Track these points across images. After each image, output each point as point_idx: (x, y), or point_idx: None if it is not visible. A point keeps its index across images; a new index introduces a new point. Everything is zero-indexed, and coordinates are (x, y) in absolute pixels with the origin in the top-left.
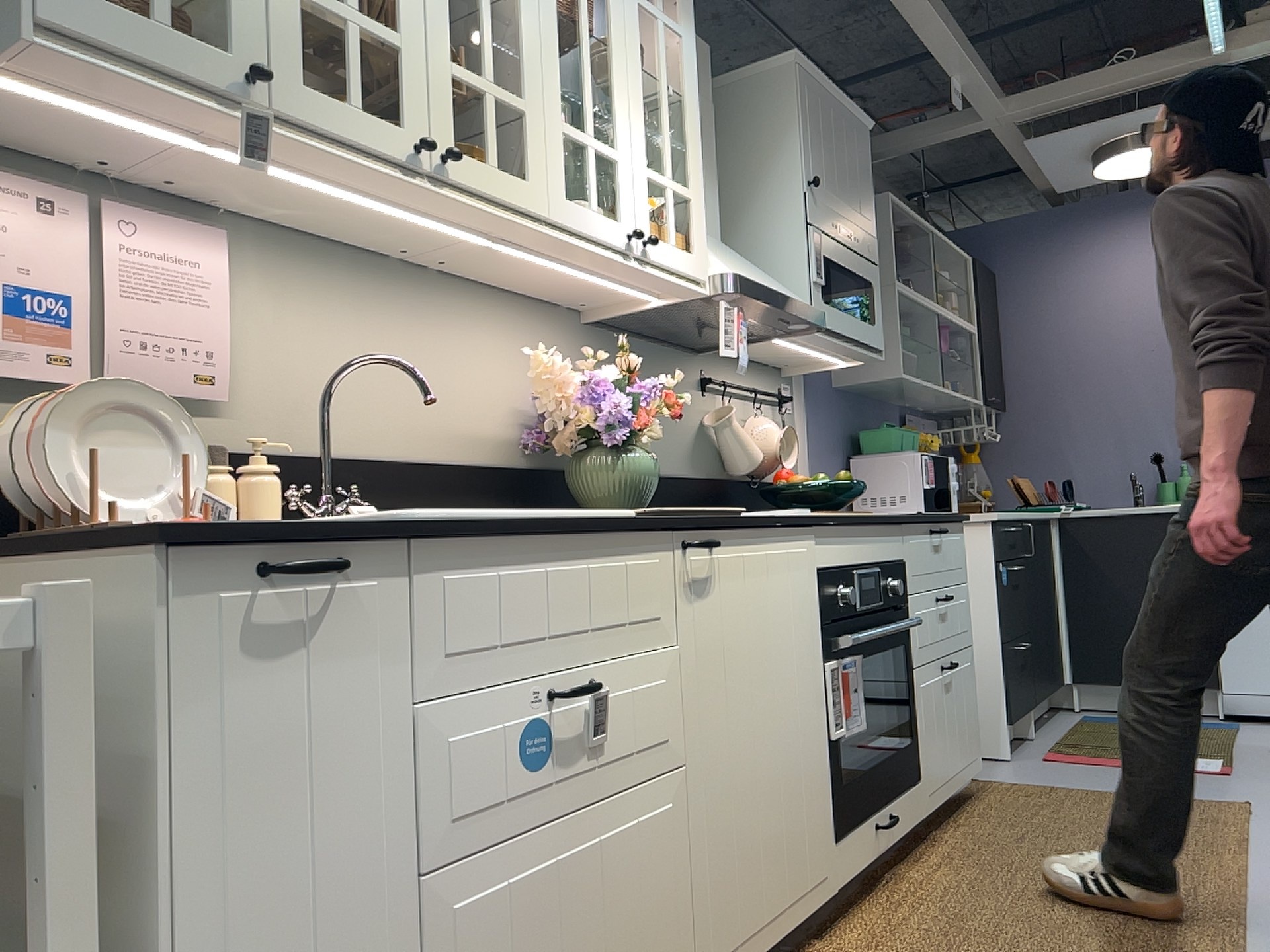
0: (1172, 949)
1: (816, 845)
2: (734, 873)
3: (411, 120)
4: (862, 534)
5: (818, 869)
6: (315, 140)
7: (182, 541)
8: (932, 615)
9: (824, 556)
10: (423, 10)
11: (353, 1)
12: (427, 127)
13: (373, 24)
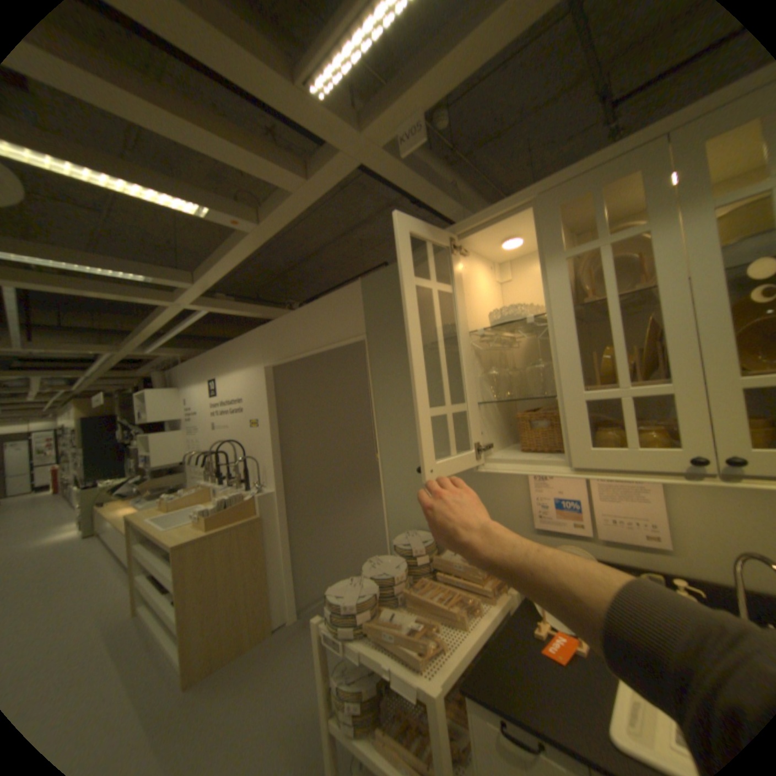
0: None
1: None
2: None
3: (691, 441)
4: None
5: None
6: (608, 475)
7: (471, 701)
8: None
9: None
10: (698, 353)
11: (626, 383)
12: (712, 441)
13: (645, 390)
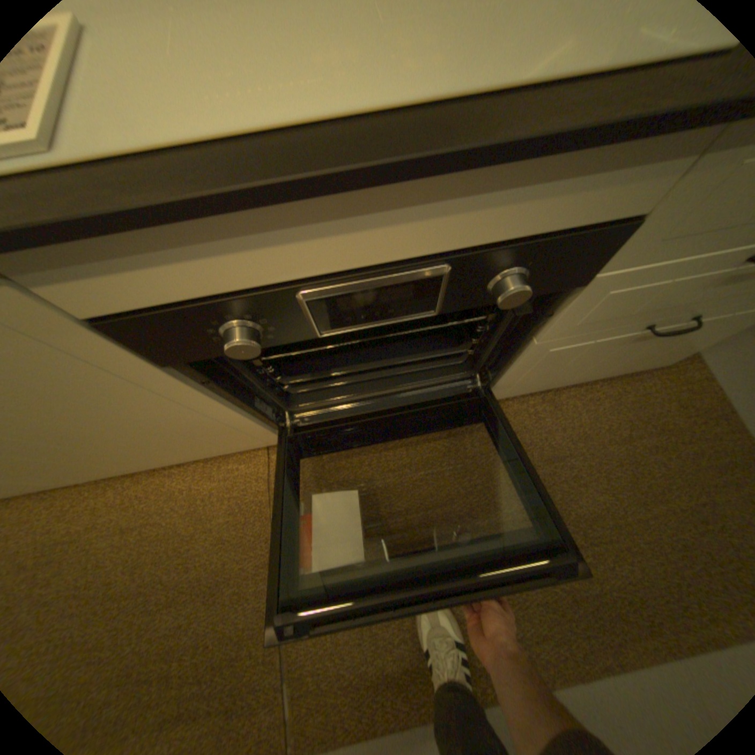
0: (402, 664)
1: (236, 442)
2: (85, 466)
3: None
4: (347, 206)
5: (244, 445)
6: None
7: None
8: (685, 284)
9: (93, 299)
10: None
11: None
12: None
13: None
